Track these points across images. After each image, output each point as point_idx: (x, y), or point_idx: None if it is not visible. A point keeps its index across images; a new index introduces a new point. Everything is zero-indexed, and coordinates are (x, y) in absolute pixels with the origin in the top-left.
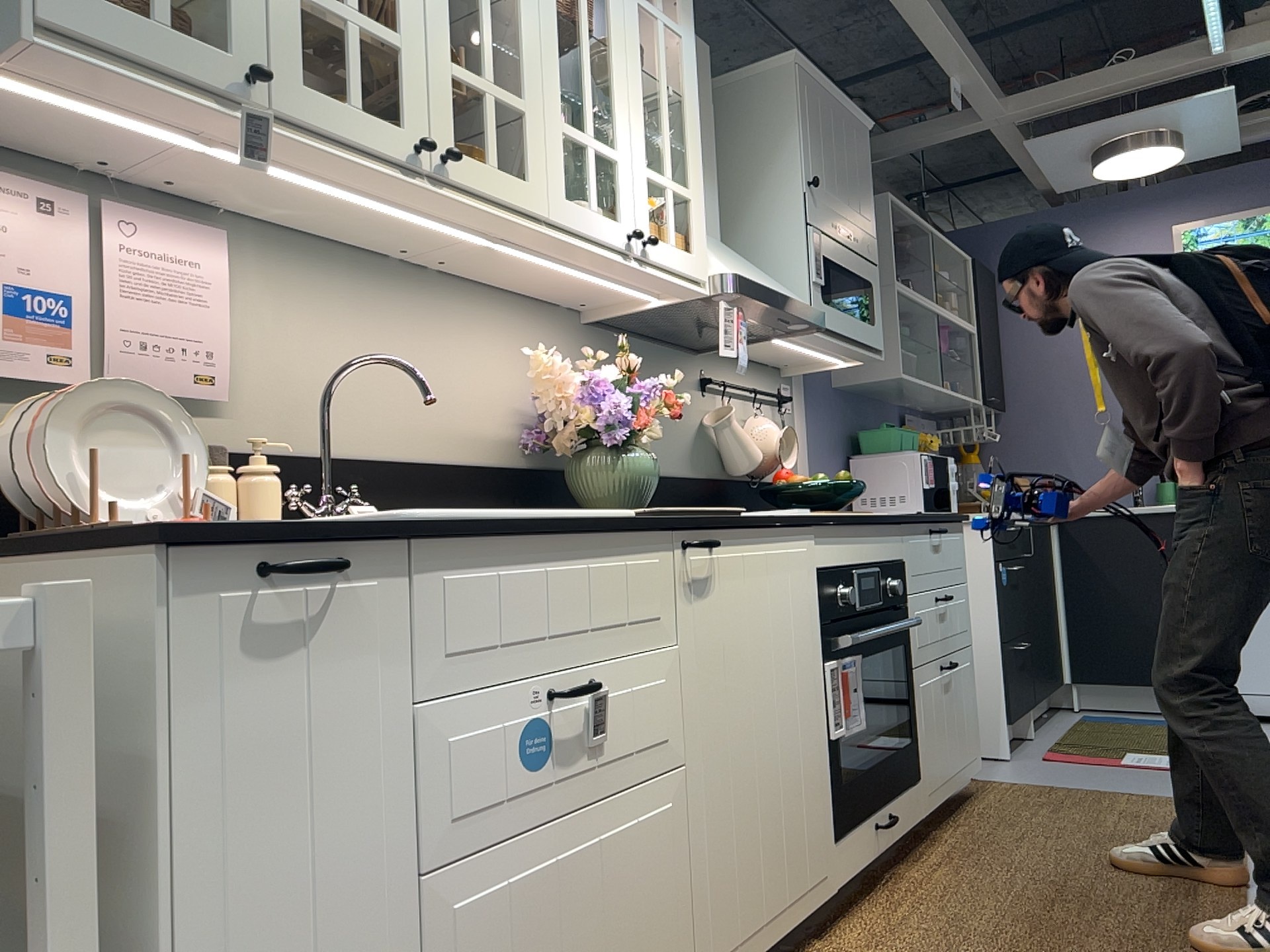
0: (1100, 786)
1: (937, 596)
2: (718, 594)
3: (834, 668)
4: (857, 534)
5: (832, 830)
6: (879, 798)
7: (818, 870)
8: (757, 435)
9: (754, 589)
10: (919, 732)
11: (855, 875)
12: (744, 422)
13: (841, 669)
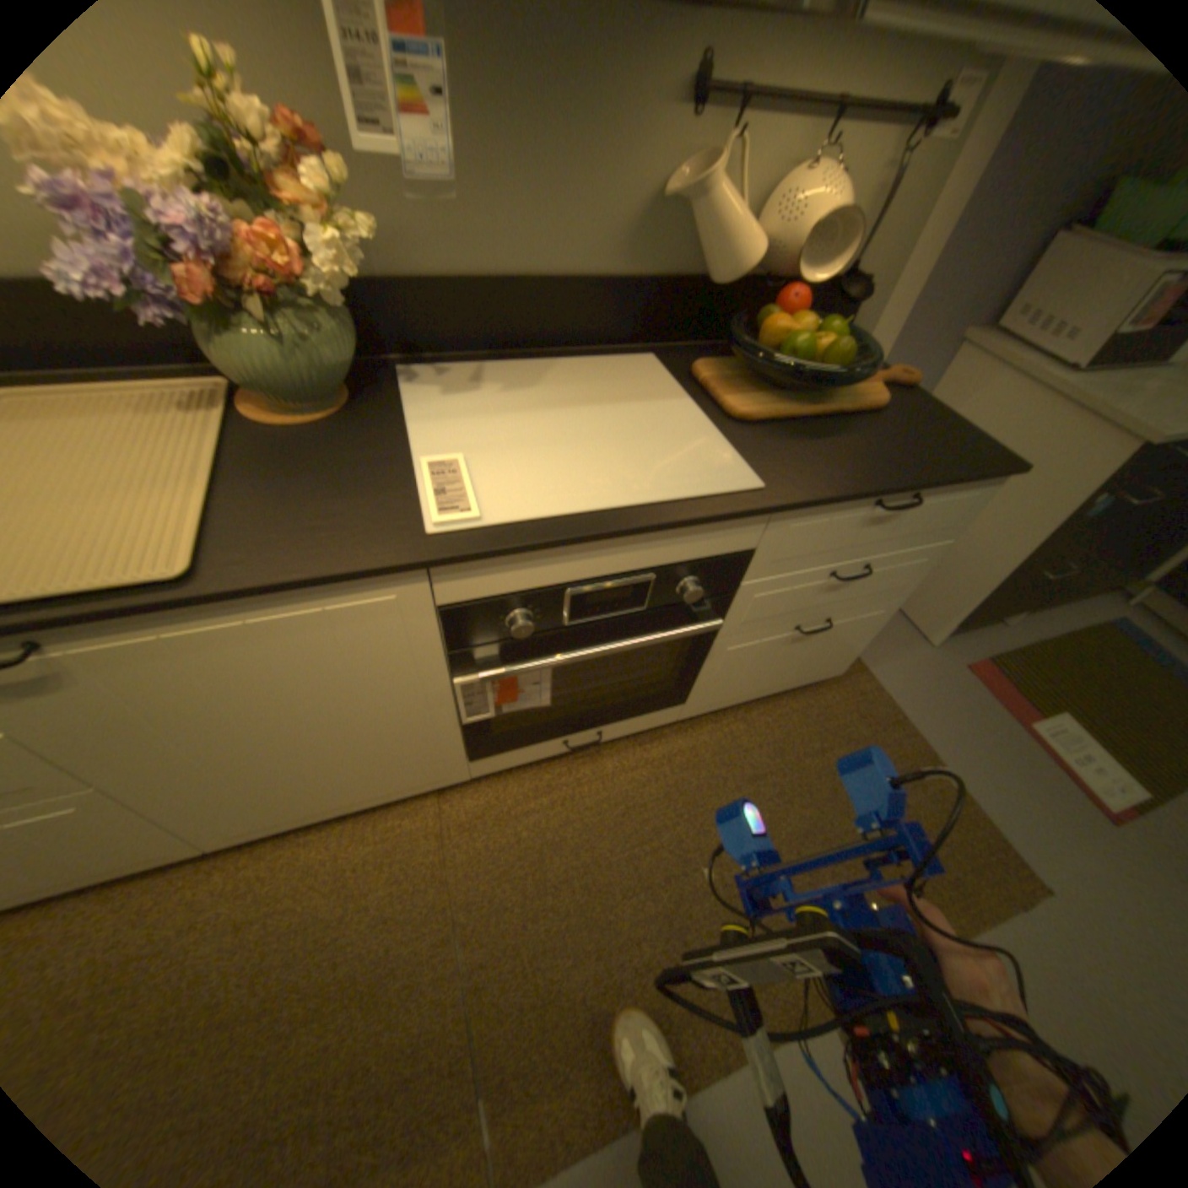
0: (951, 750)
1: (834, 570)
2: (92, 683)
3: (472, 680)
4: (587, 548)
5: (467, 756)
6: (578, 728)
7: (425, 780)
8: (802, 199)
9: (212, 660)
10: (697, 679)
11: (511, 767)
12: (785, 169)
13: (489, 680)
